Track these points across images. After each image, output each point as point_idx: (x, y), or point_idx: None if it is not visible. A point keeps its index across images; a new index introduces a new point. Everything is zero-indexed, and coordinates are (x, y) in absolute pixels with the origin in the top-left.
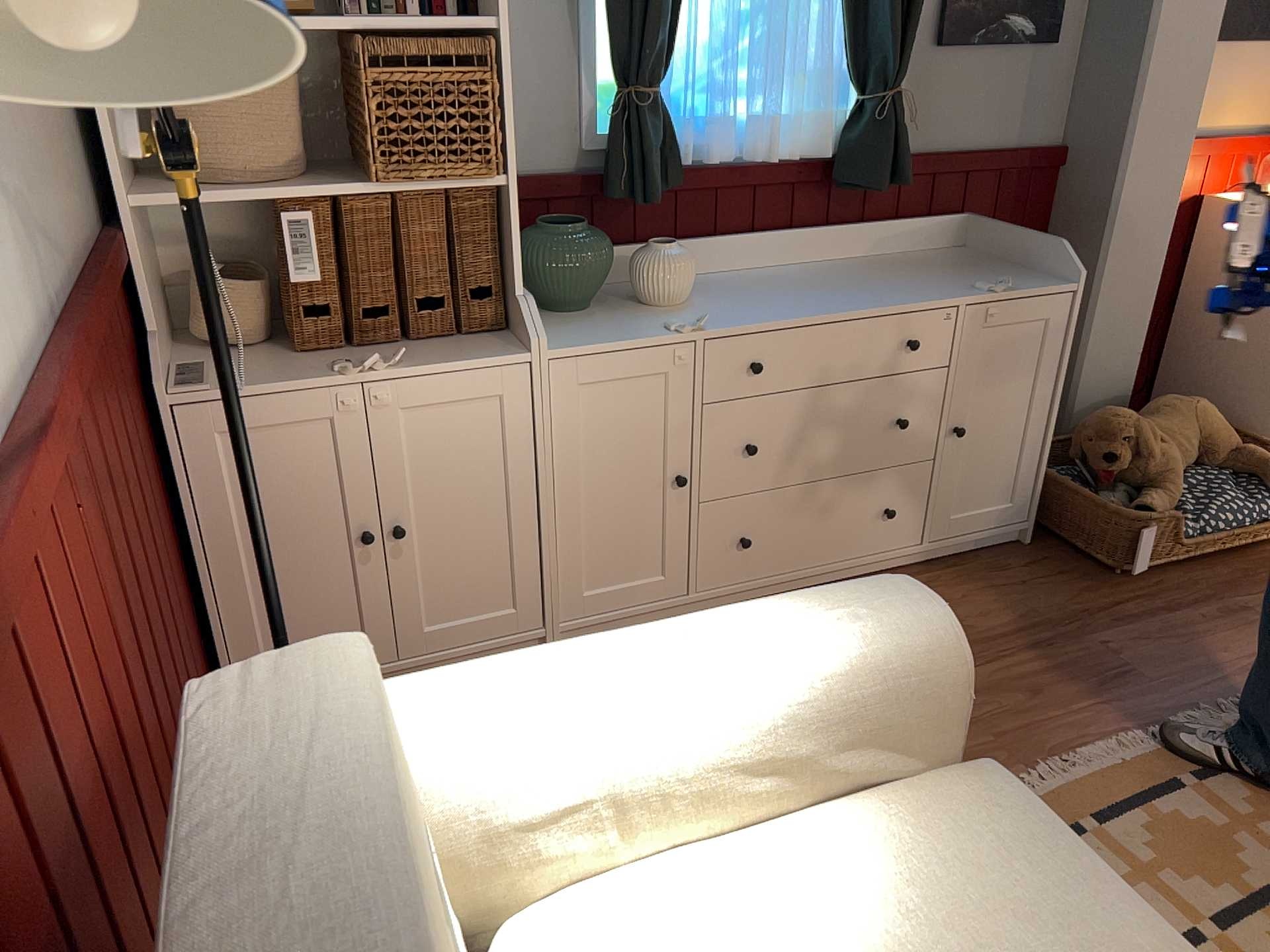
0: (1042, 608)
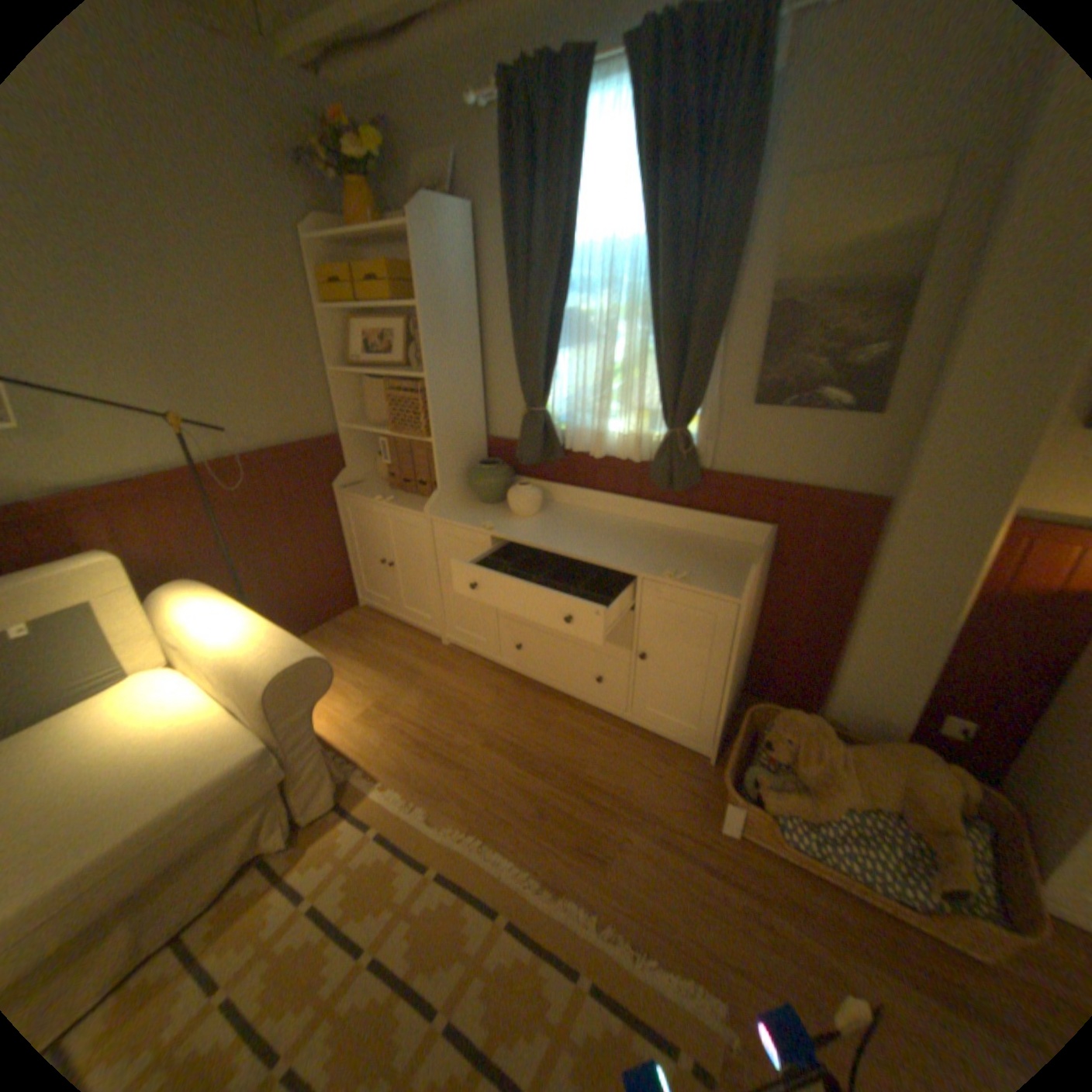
0: (639, 795)
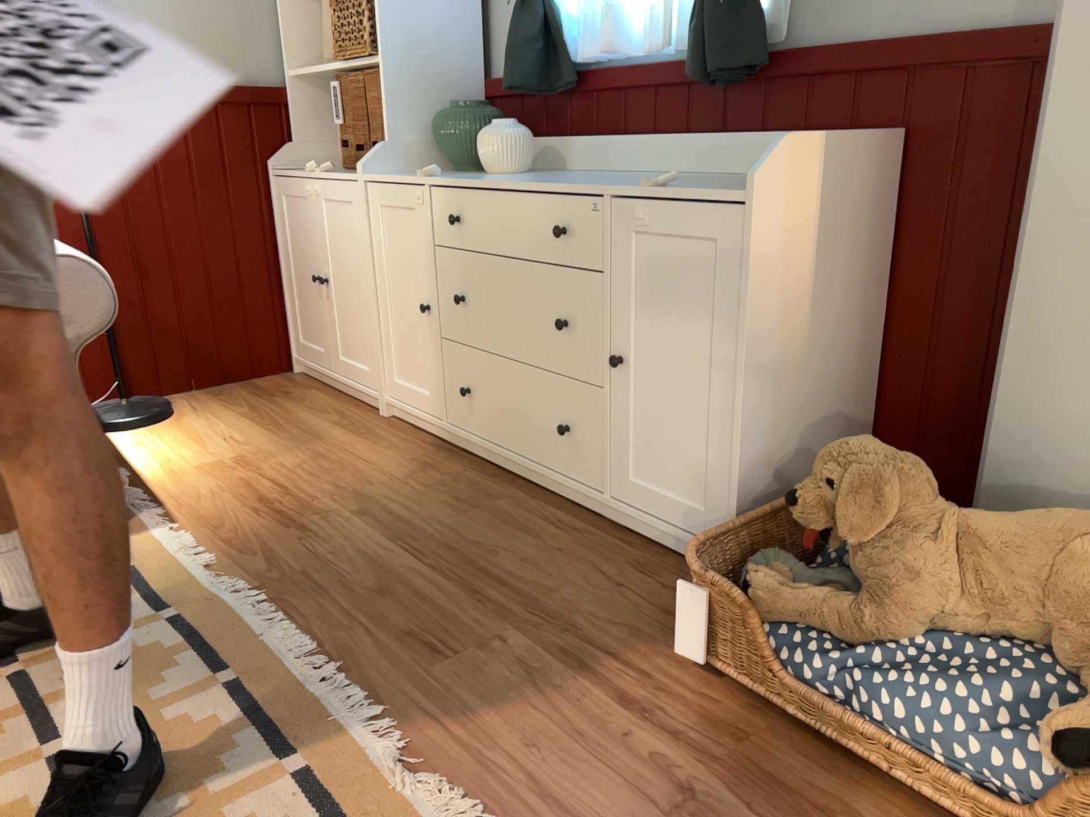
0: (564, 597)
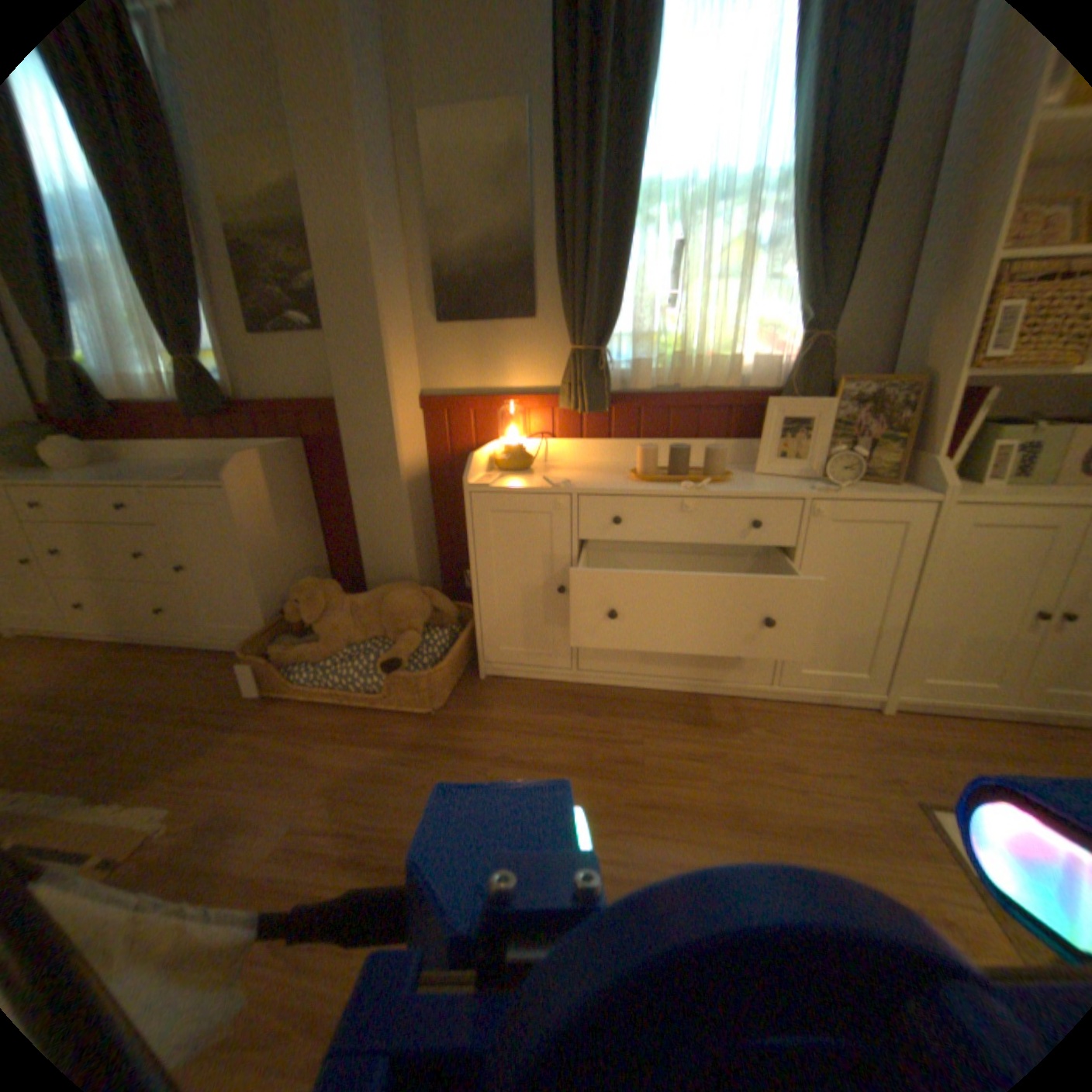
0: (178, 697)
